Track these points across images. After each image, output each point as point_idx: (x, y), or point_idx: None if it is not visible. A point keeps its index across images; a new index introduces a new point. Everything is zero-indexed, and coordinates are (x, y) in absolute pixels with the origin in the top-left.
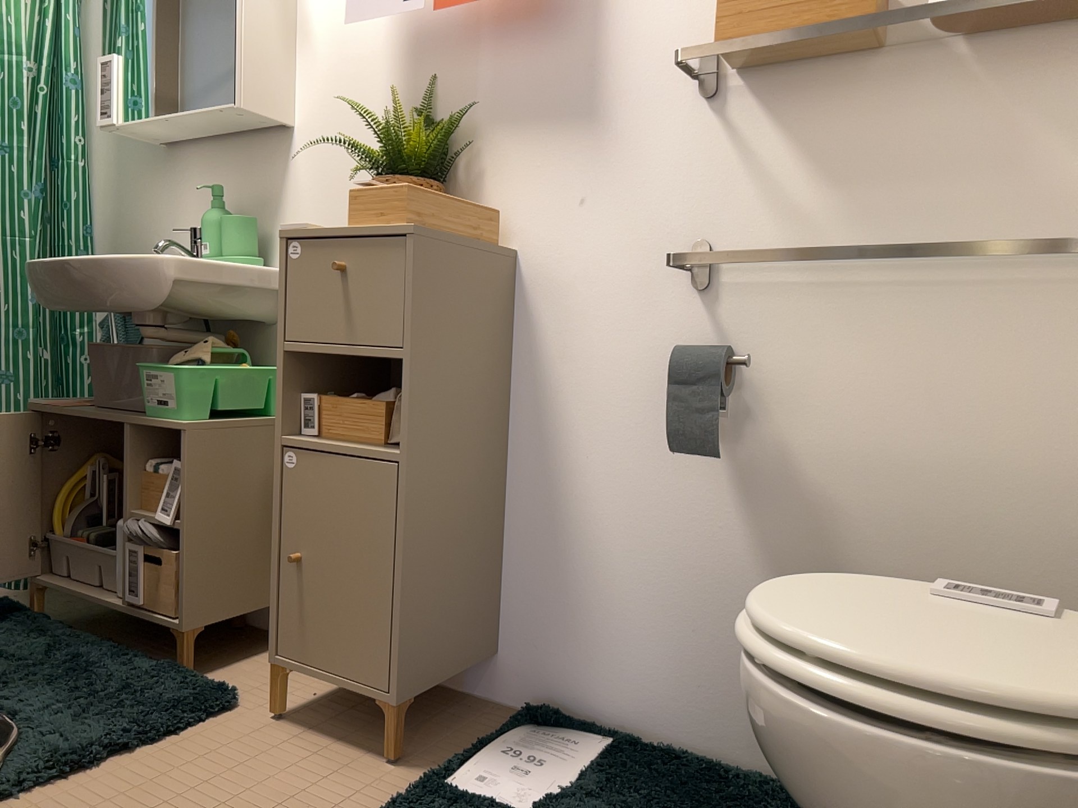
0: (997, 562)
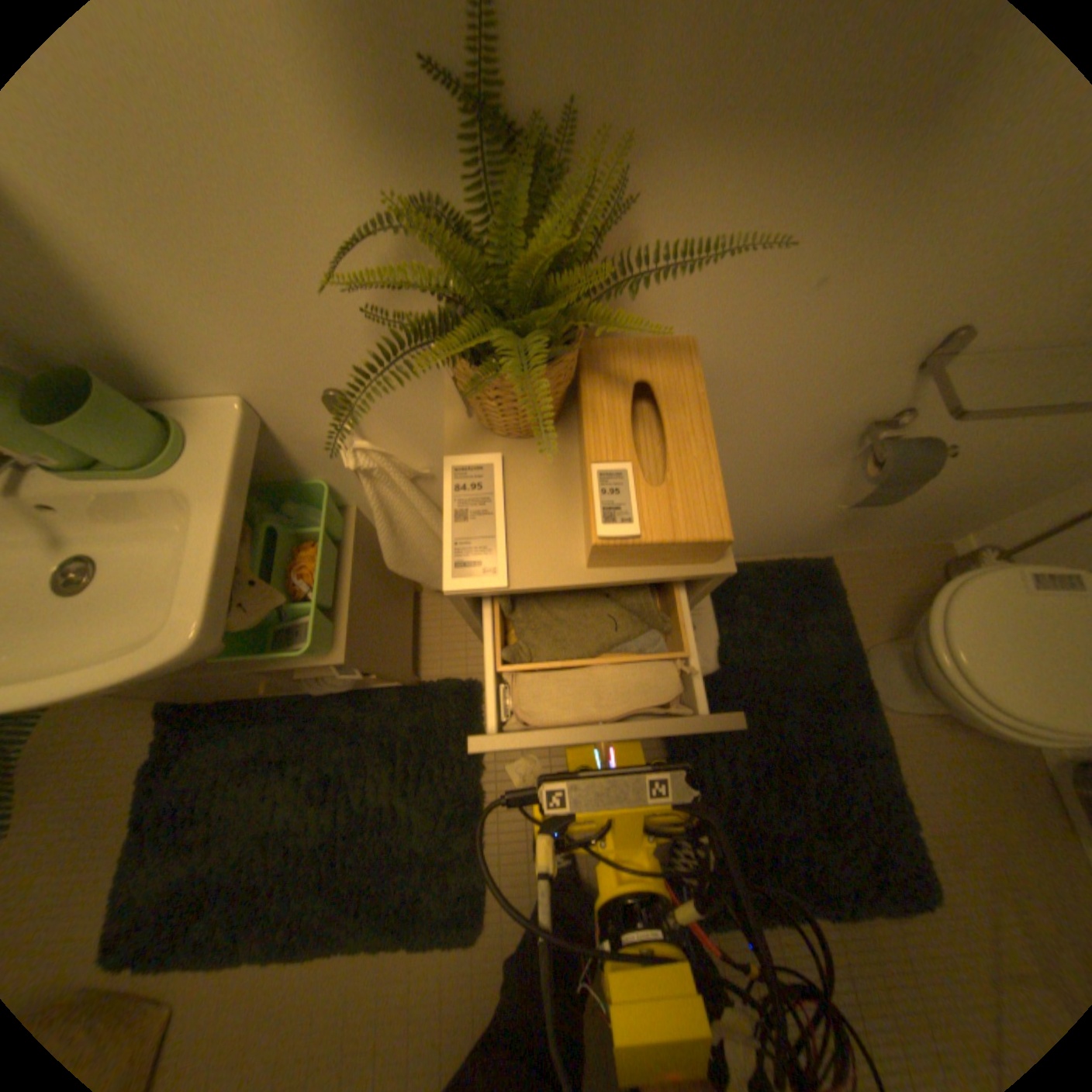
0: (1002, 480)
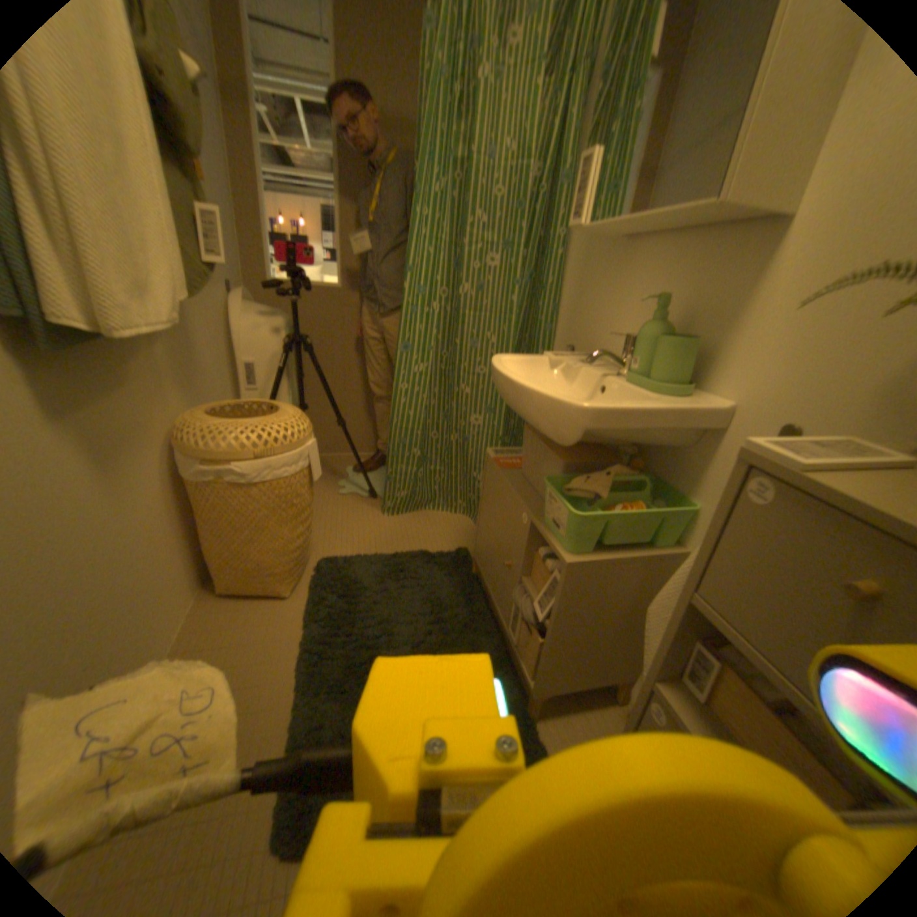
0: None
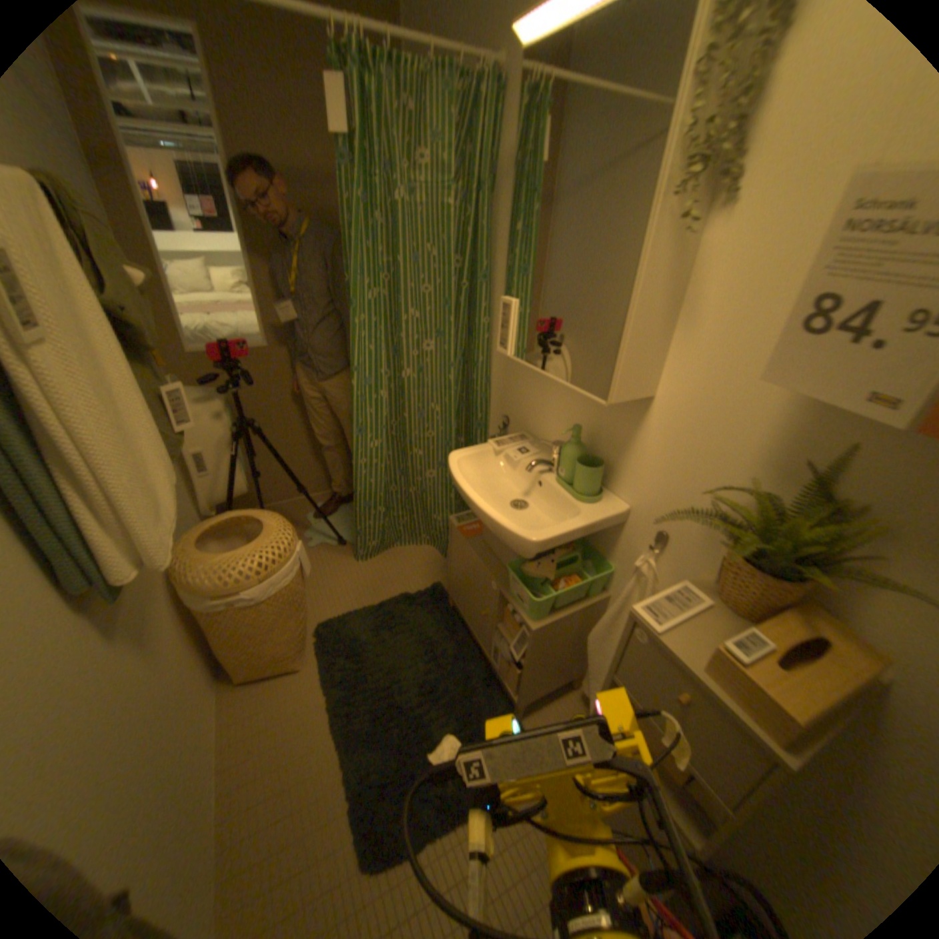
0: None
